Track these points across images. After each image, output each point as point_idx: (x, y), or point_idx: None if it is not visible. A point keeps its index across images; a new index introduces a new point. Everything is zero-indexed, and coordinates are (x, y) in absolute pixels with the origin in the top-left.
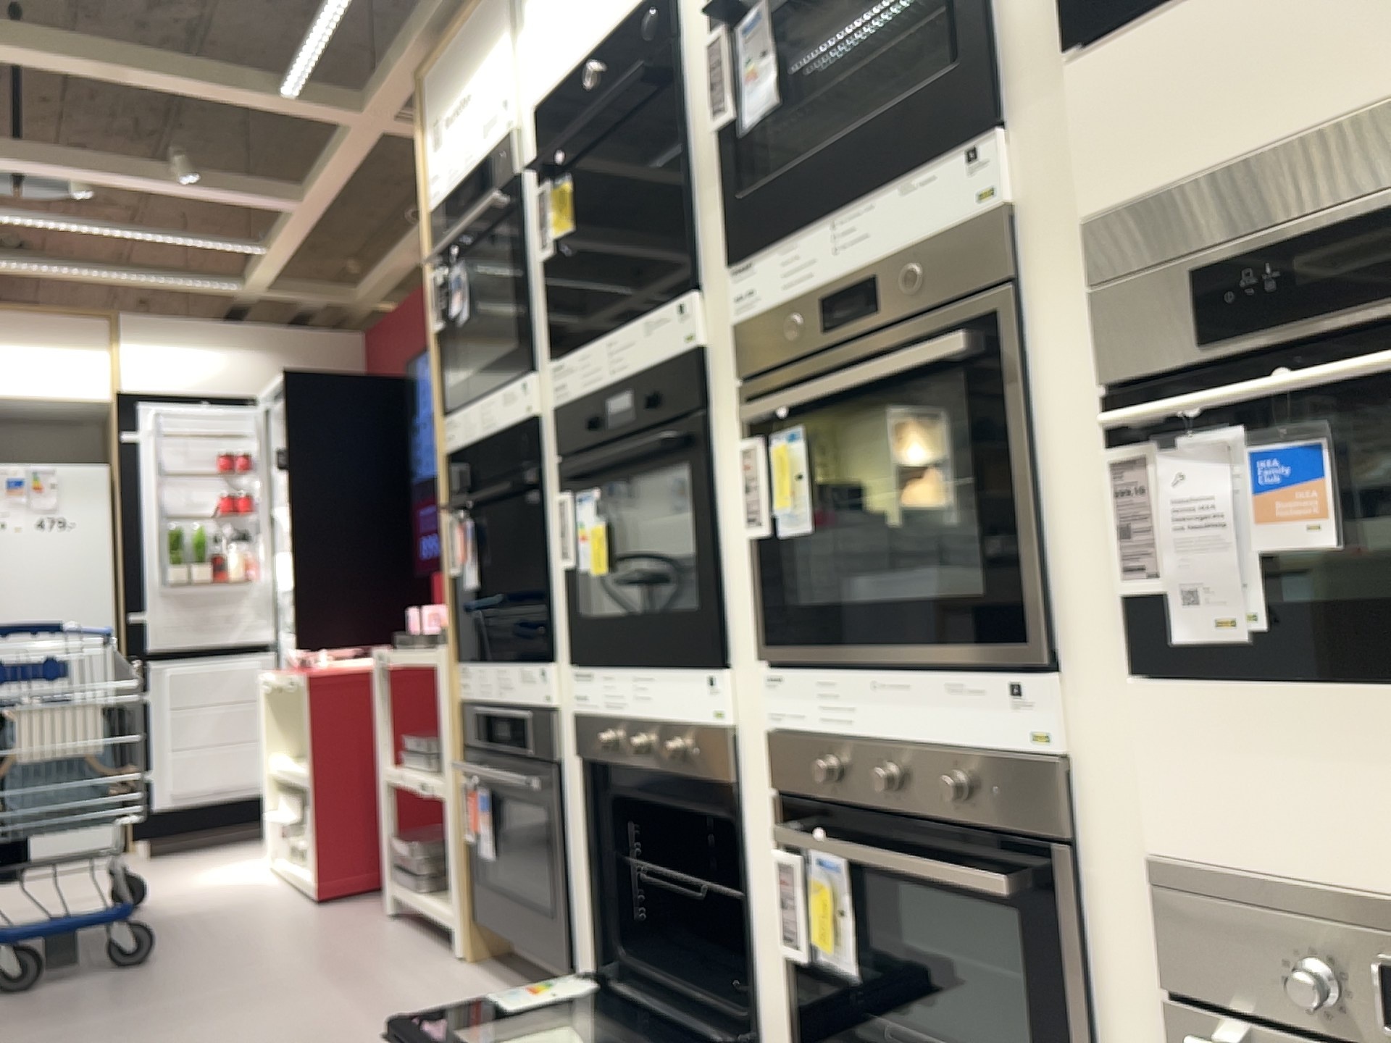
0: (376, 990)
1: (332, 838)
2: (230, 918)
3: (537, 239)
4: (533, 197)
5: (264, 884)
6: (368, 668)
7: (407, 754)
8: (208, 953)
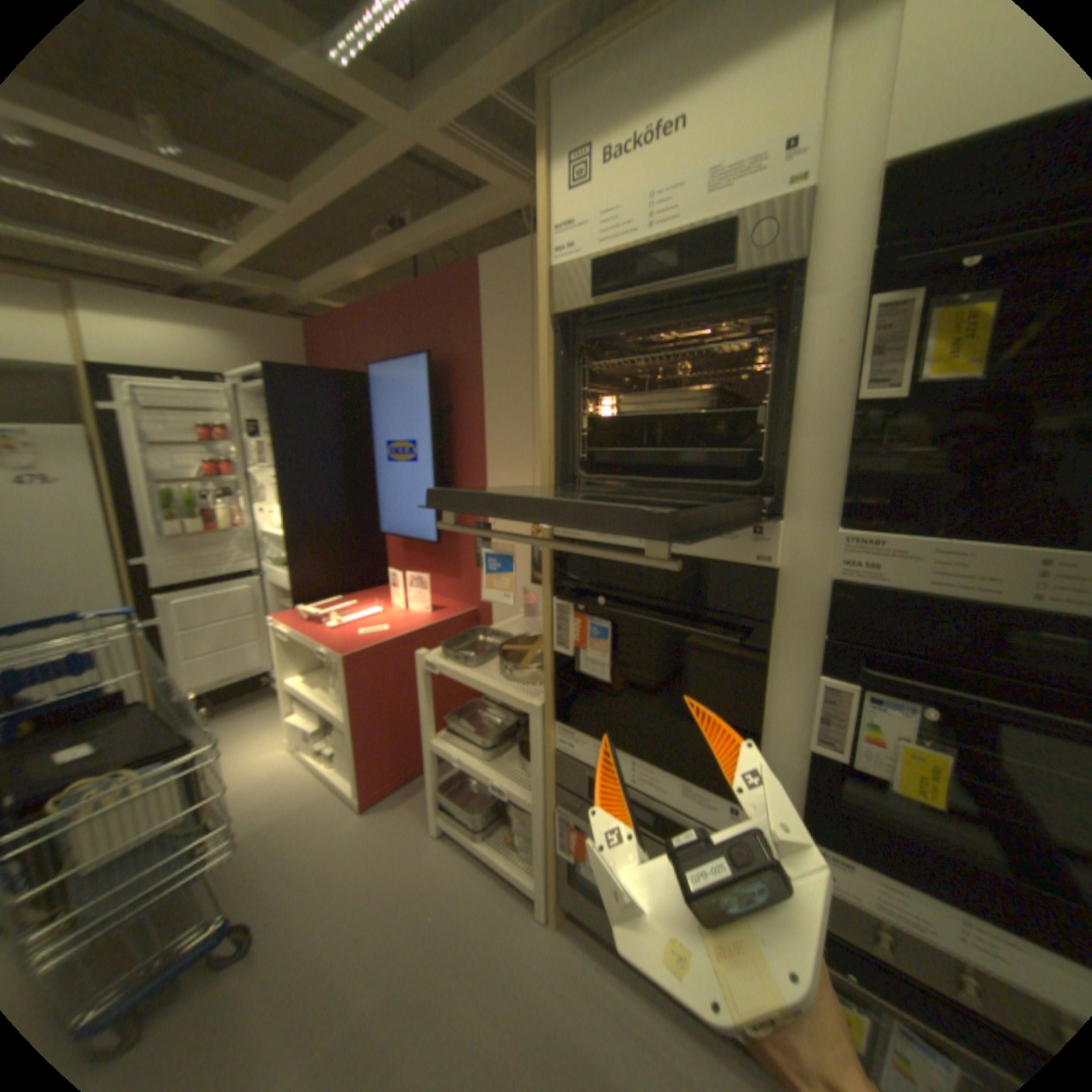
0: (504, 995)
1: (370, 768)
2: (296, 843)
3: (832, 354)
4: (839, 295)
5: (299, 778)
6: (389, 640)
7: (455, 734)
8: (305, 920)
